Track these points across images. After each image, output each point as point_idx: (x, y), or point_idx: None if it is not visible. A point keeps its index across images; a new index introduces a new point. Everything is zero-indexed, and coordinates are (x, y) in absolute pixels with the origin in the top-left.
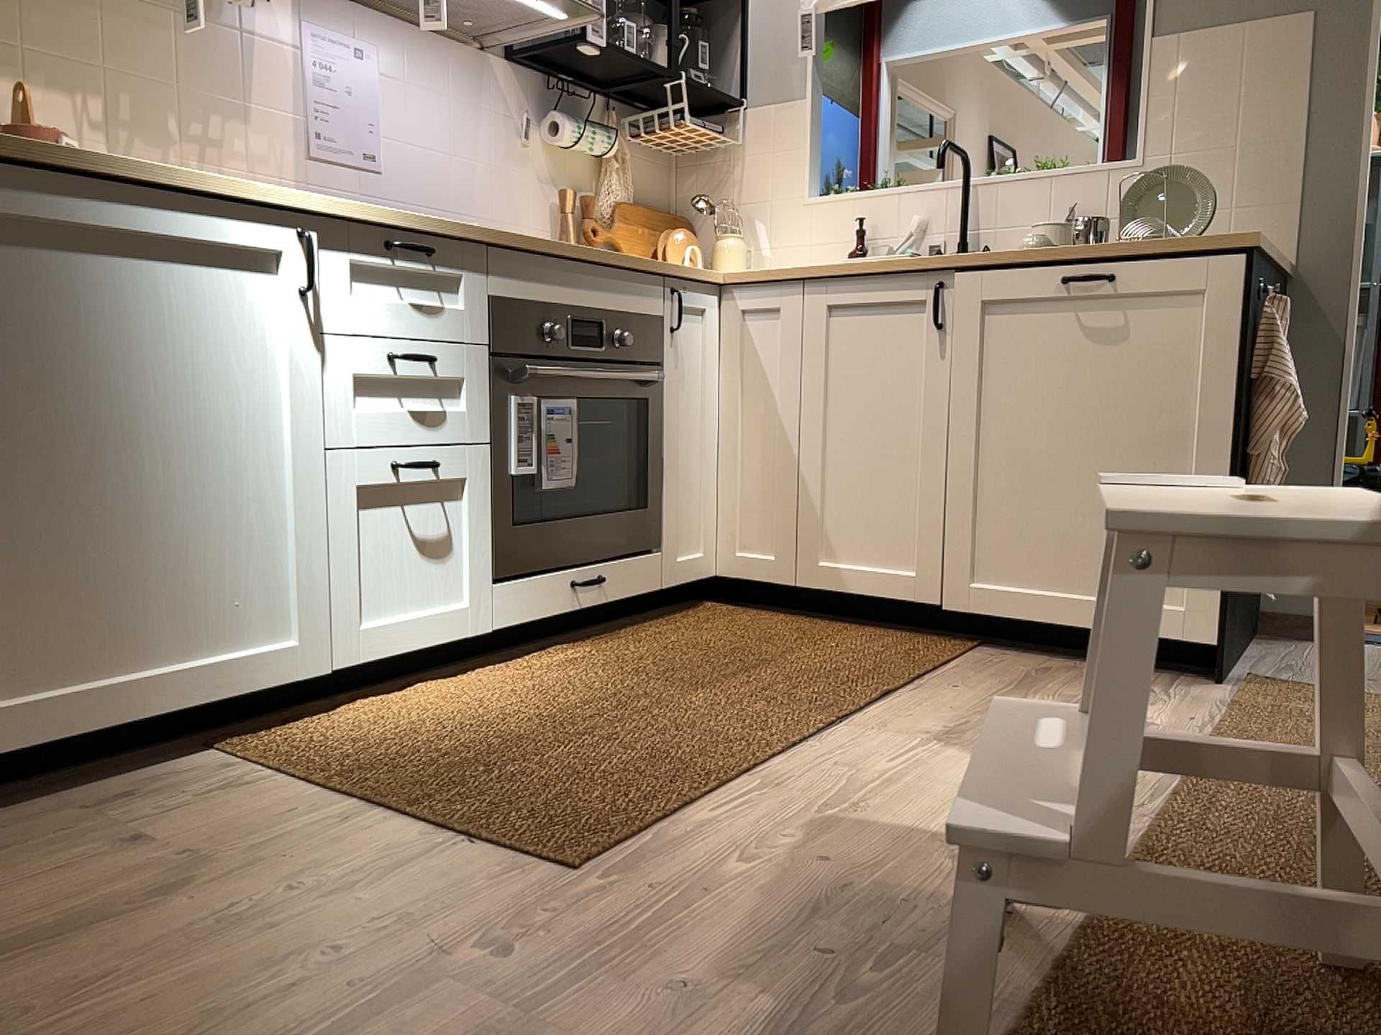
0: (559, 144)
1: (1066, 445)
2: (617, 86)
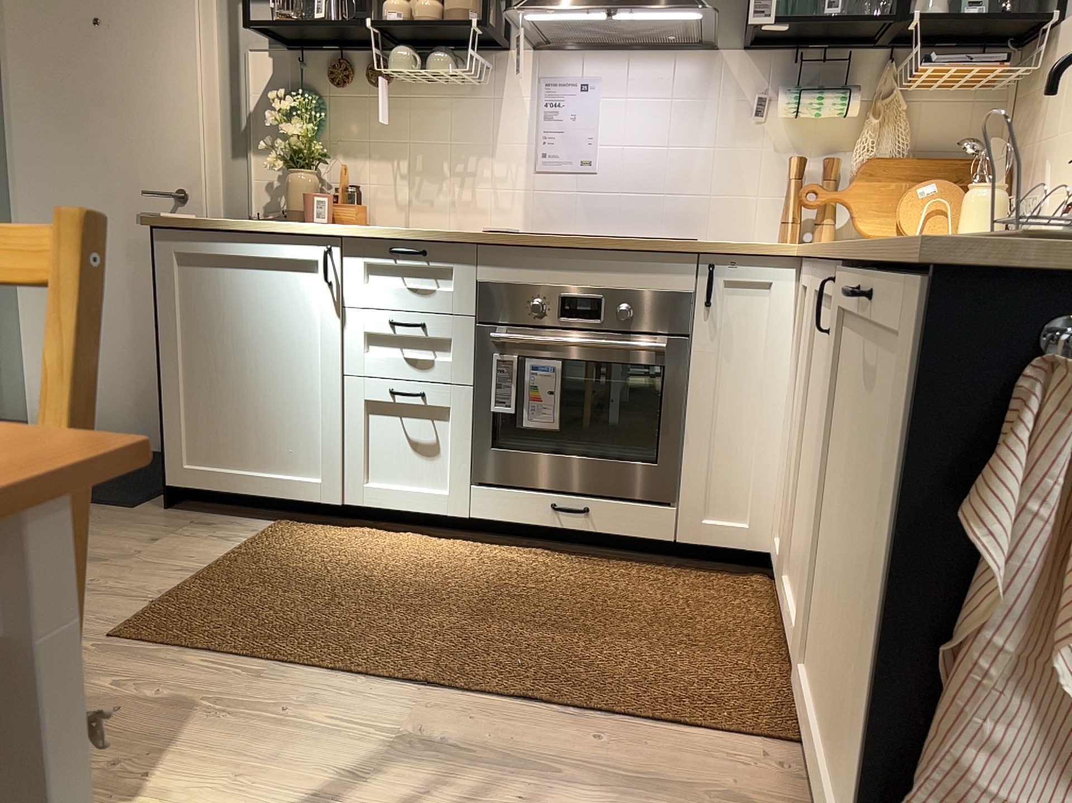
0: (774, 116)
1: (853, 541)
2: (877, 38)
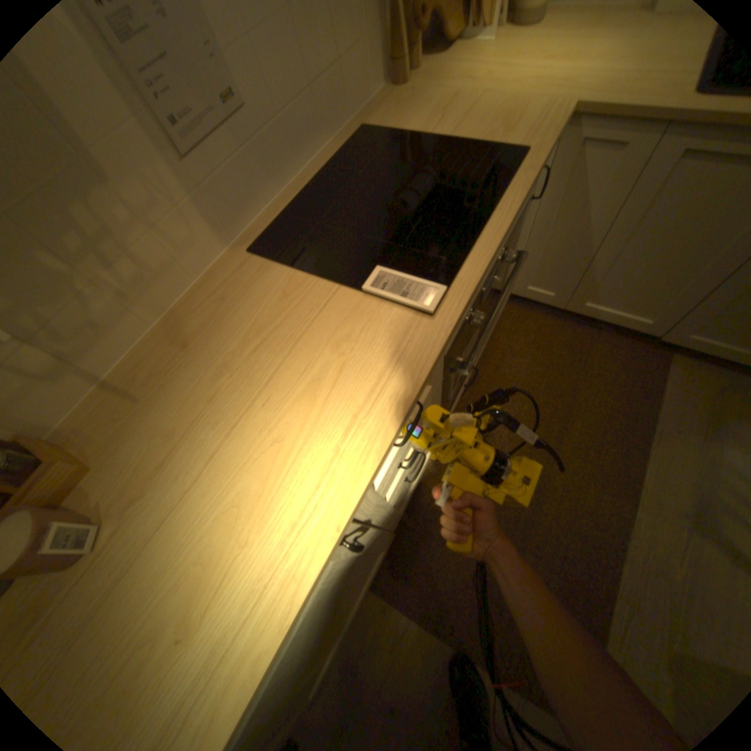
0: None
1: None
2: None
